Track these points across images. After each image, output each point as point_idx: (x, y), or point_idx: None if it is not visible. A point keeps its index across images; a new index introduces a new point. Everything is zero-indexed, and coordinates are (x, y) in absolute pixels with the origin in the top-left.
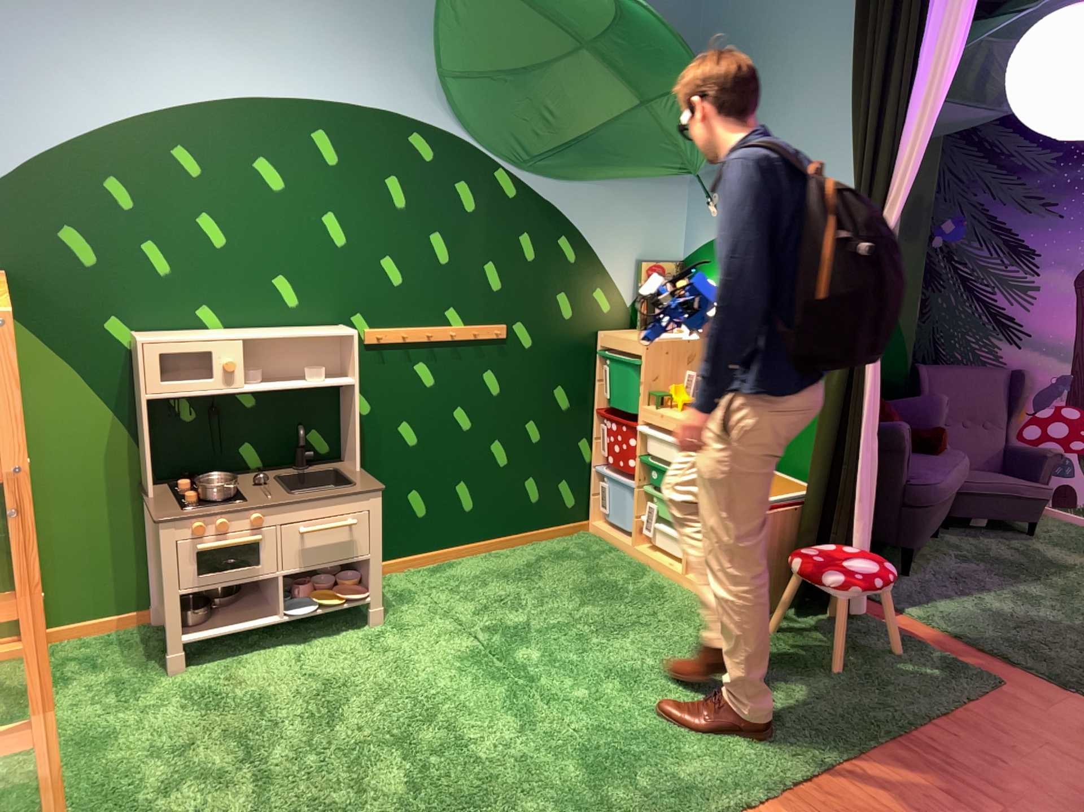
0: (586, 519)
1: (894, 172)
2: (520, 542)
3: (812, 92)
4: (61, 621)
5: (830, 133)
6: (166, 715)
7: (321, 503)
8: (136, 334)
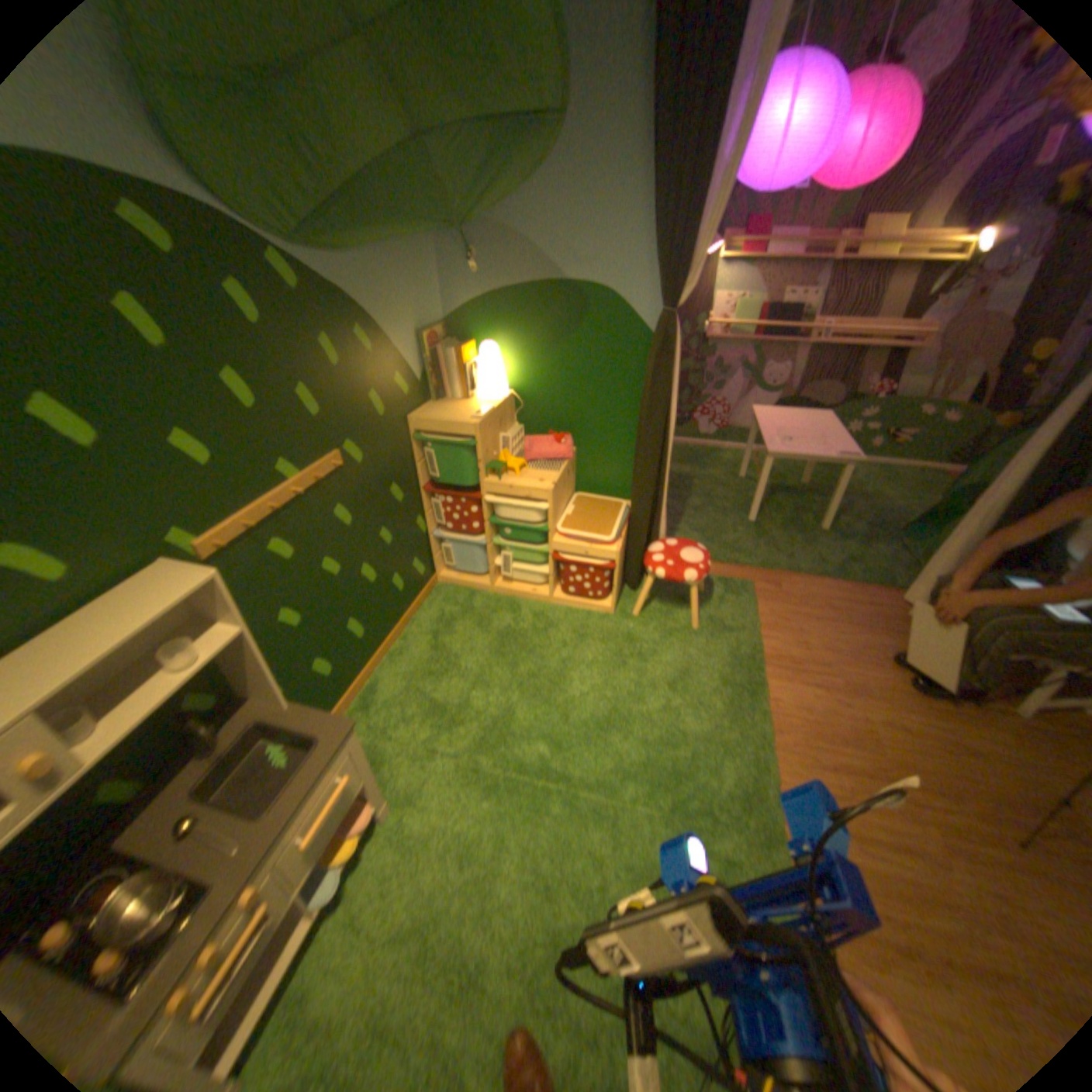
0: (435, 575)
1: (702, 226)
2: (403, 626)
3: (589, 121)
4: None
5: (616, 175)
6: None
7: (301, 805)
8: None
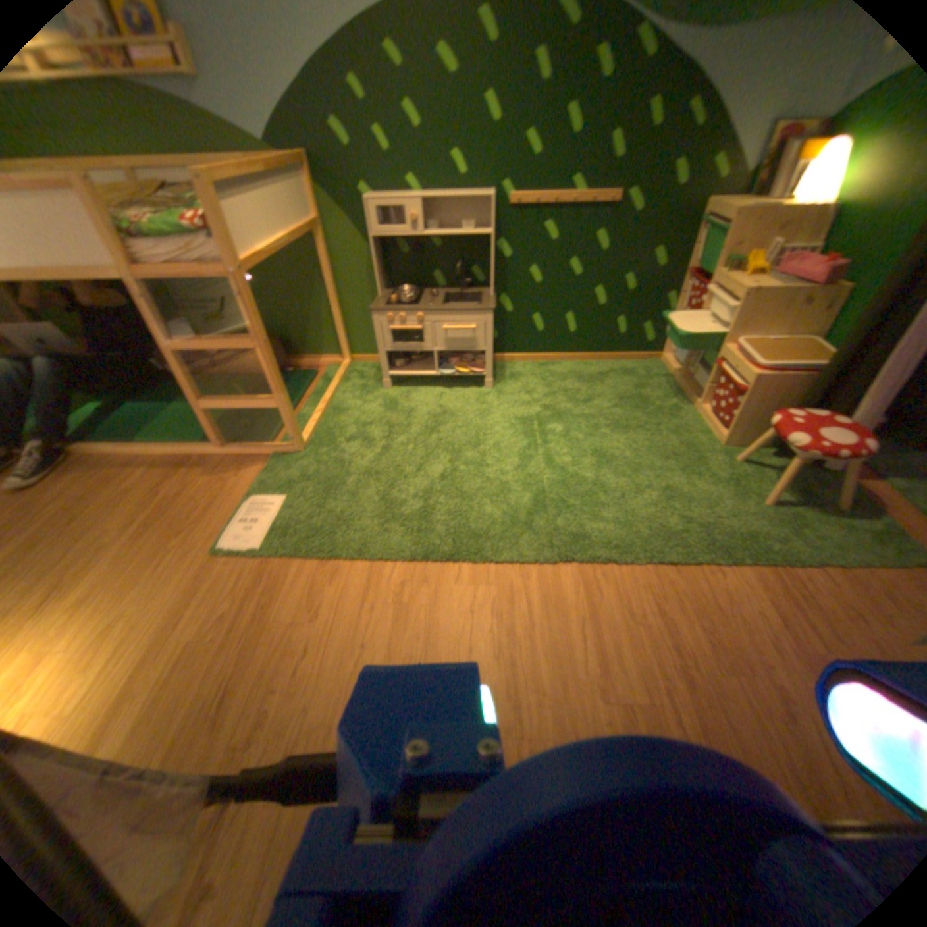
0: (658, 351)
1: None
2: (603, 357)
3: None
4: (350, 353)
5: None
6: (363, 408)
7: (450, 313)
8: (365, 192)
